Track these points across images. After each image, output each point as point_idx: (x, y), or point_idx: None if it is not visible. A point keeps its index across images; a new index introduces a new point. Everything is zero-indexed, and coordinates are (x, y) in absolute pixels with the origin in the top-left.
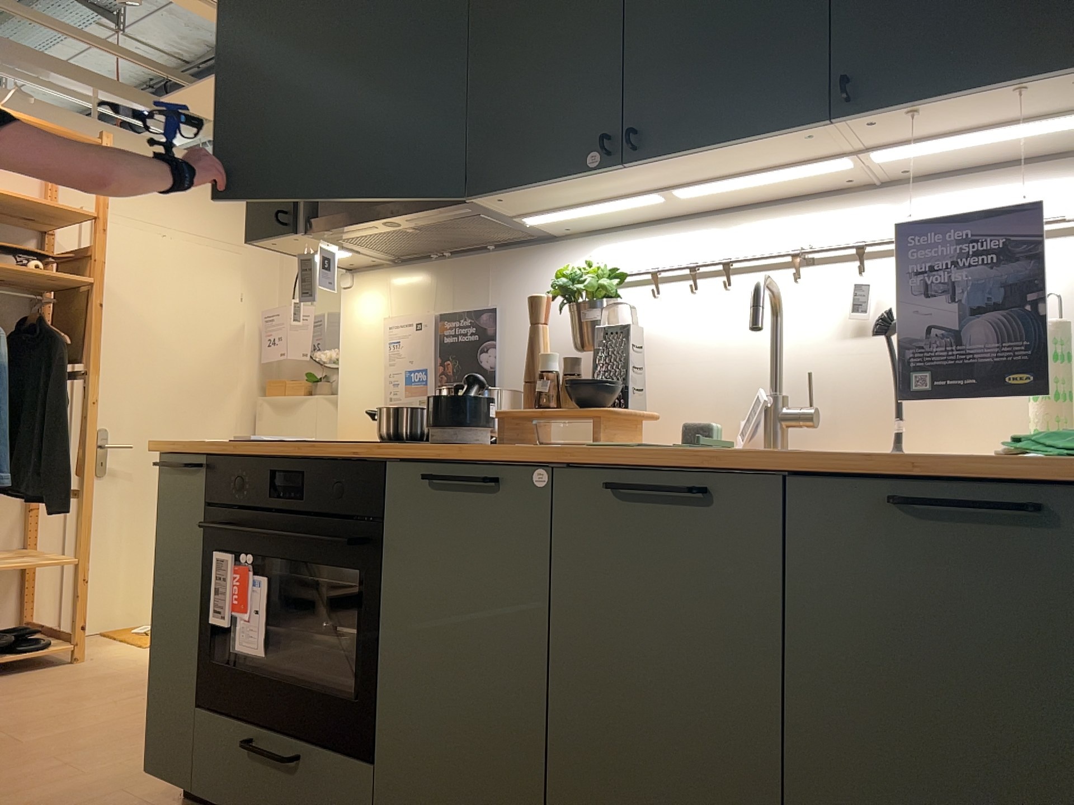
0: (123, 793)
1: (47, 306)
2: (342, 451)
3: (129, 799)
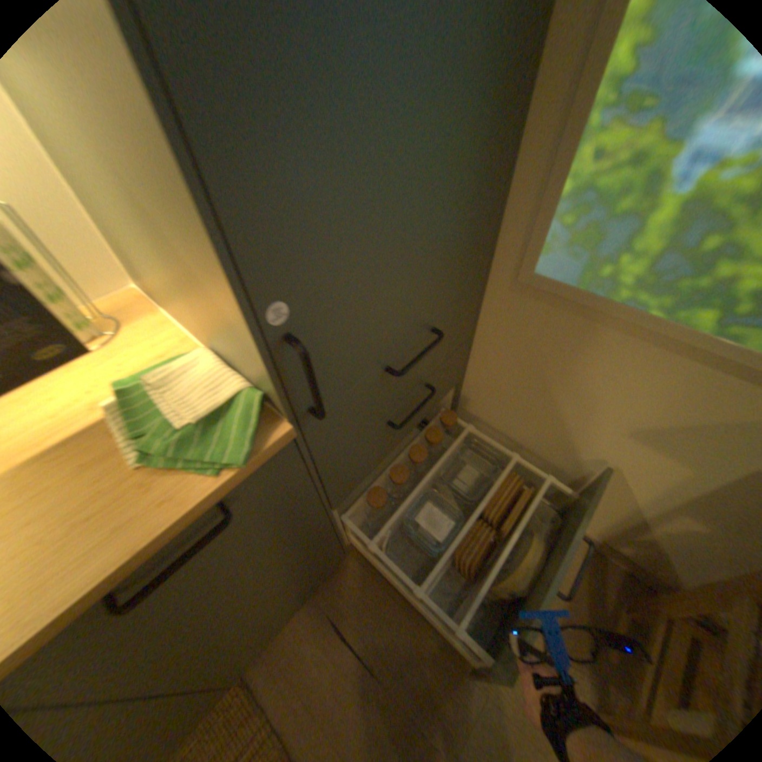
0: None
1: None
2: None
3: None
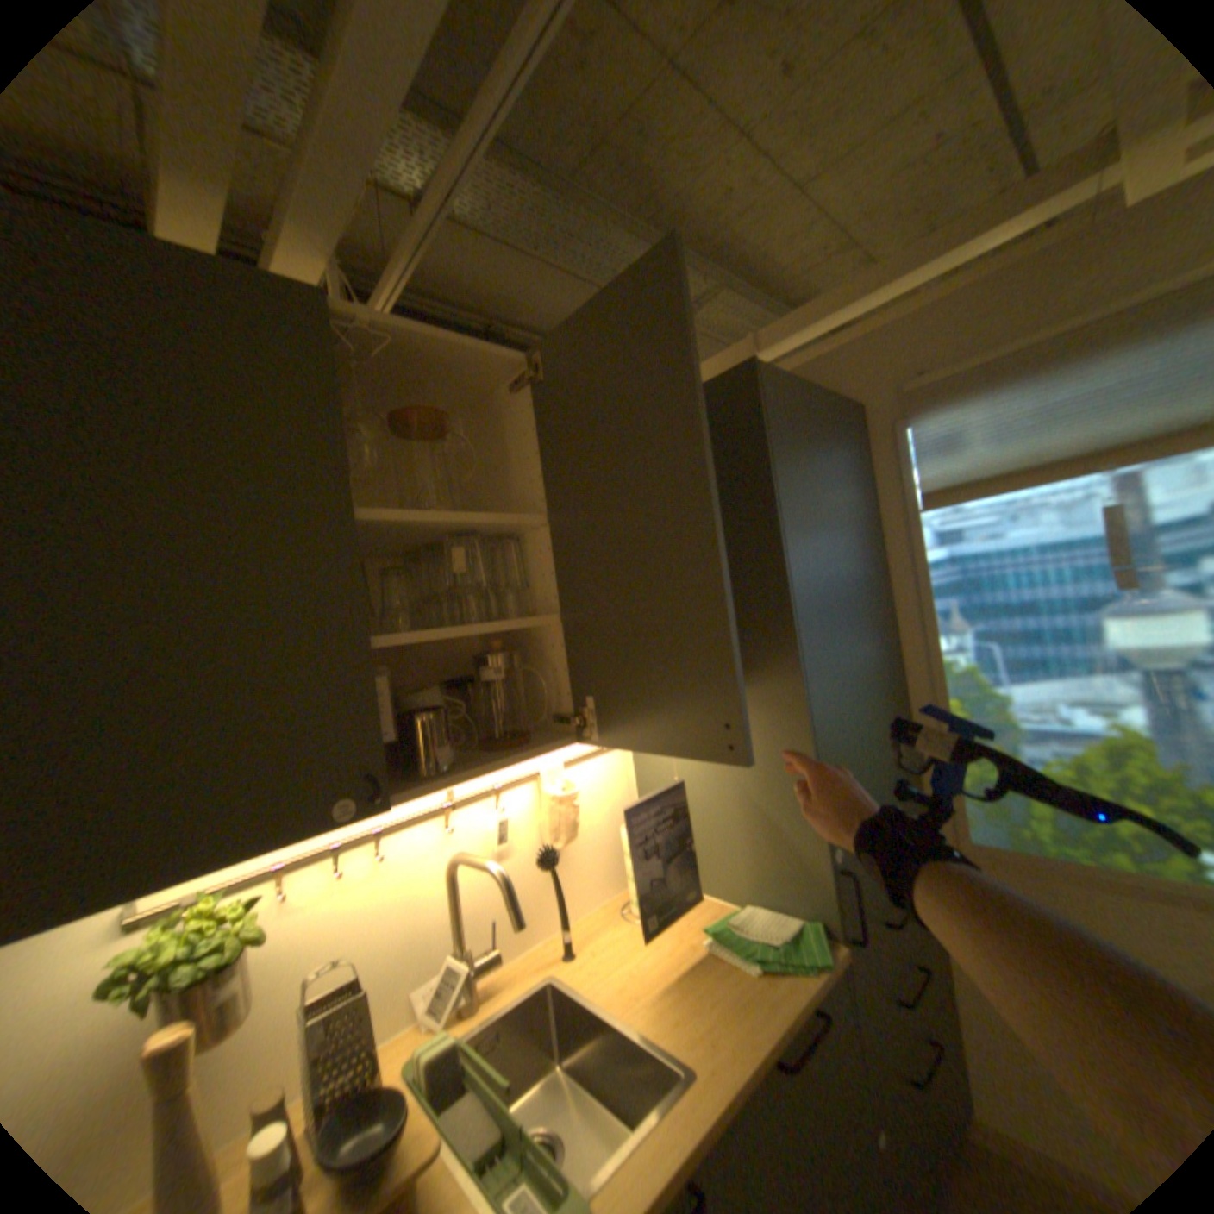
0: None
1: None
2: None
3: None
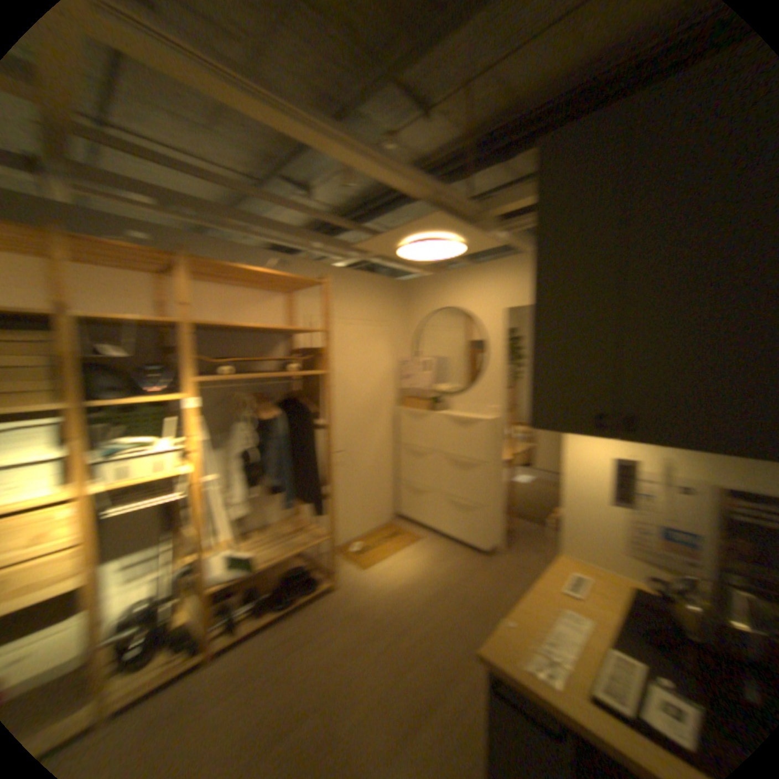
0: None
1: (298, 380)
2: None
3: None
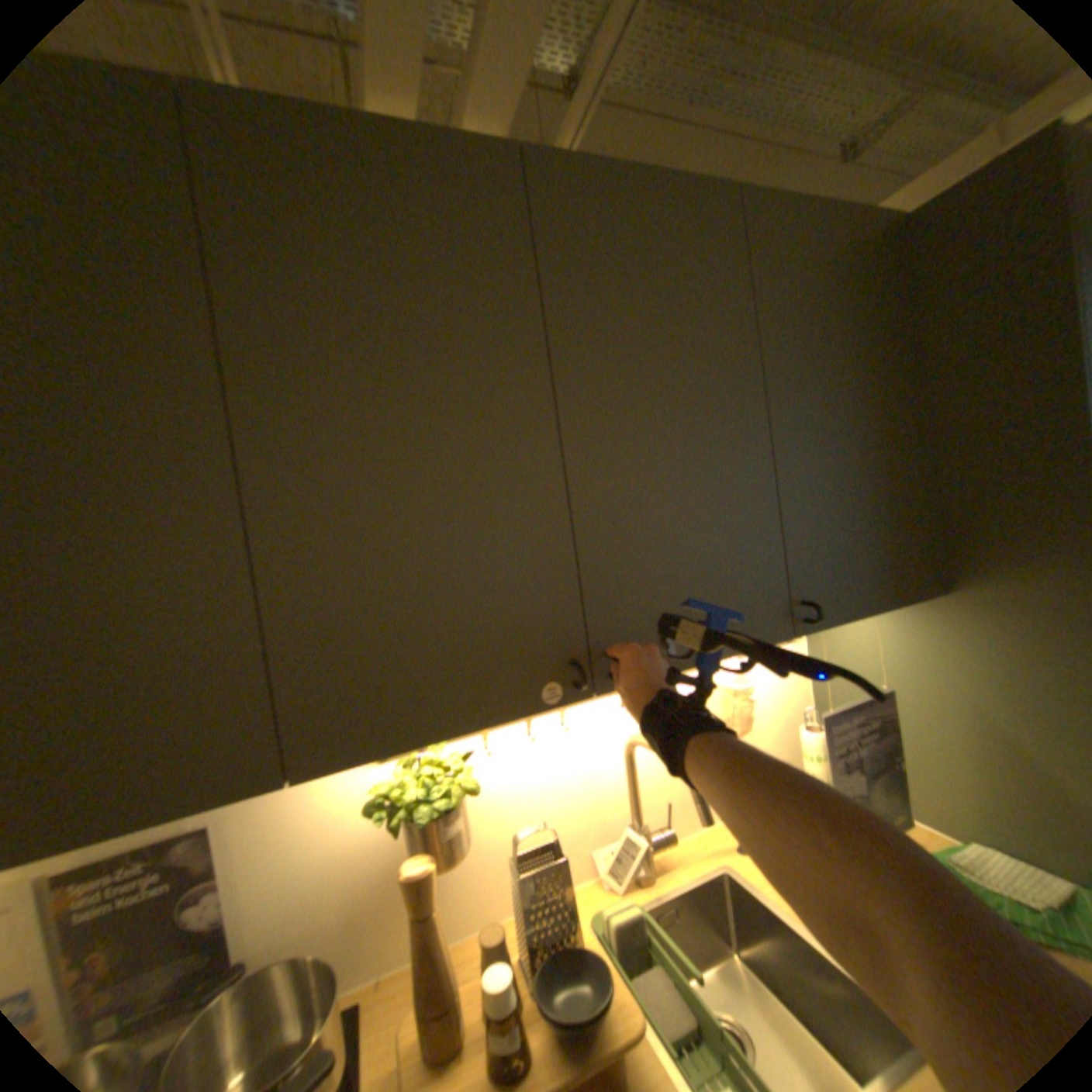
0: None
1: None
2: None
3: None
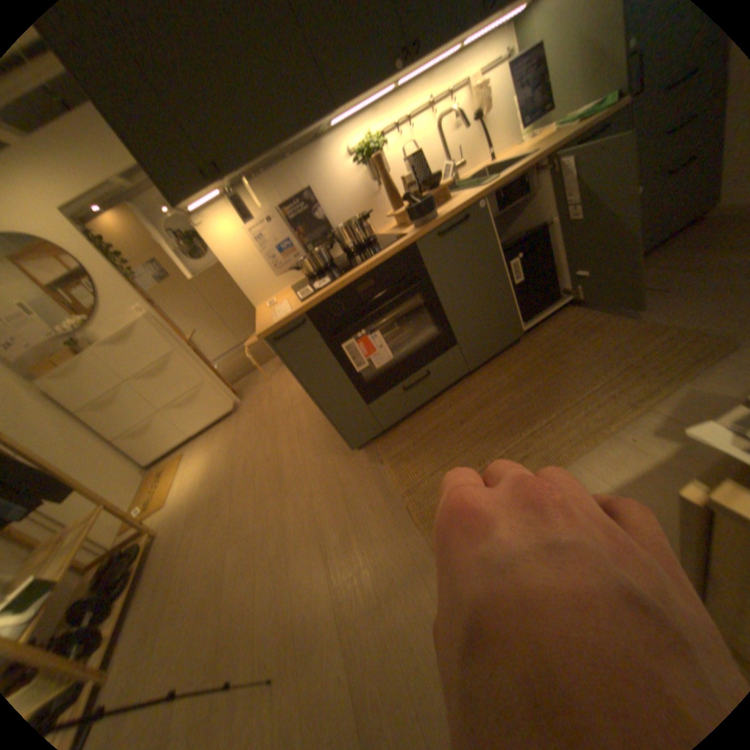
0: (338, 470)
1: None
2: (387, 253)
3: (346, 466)
